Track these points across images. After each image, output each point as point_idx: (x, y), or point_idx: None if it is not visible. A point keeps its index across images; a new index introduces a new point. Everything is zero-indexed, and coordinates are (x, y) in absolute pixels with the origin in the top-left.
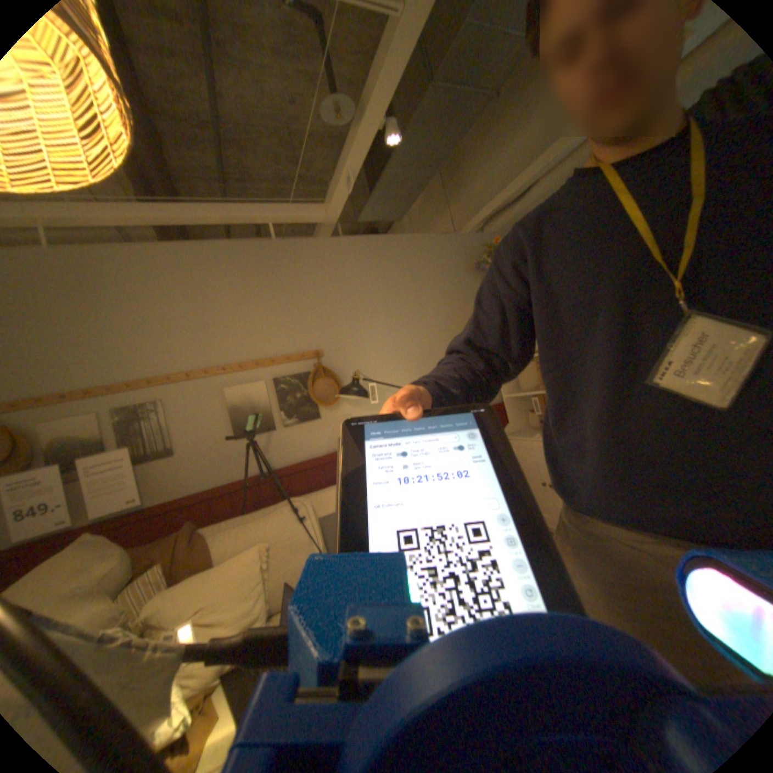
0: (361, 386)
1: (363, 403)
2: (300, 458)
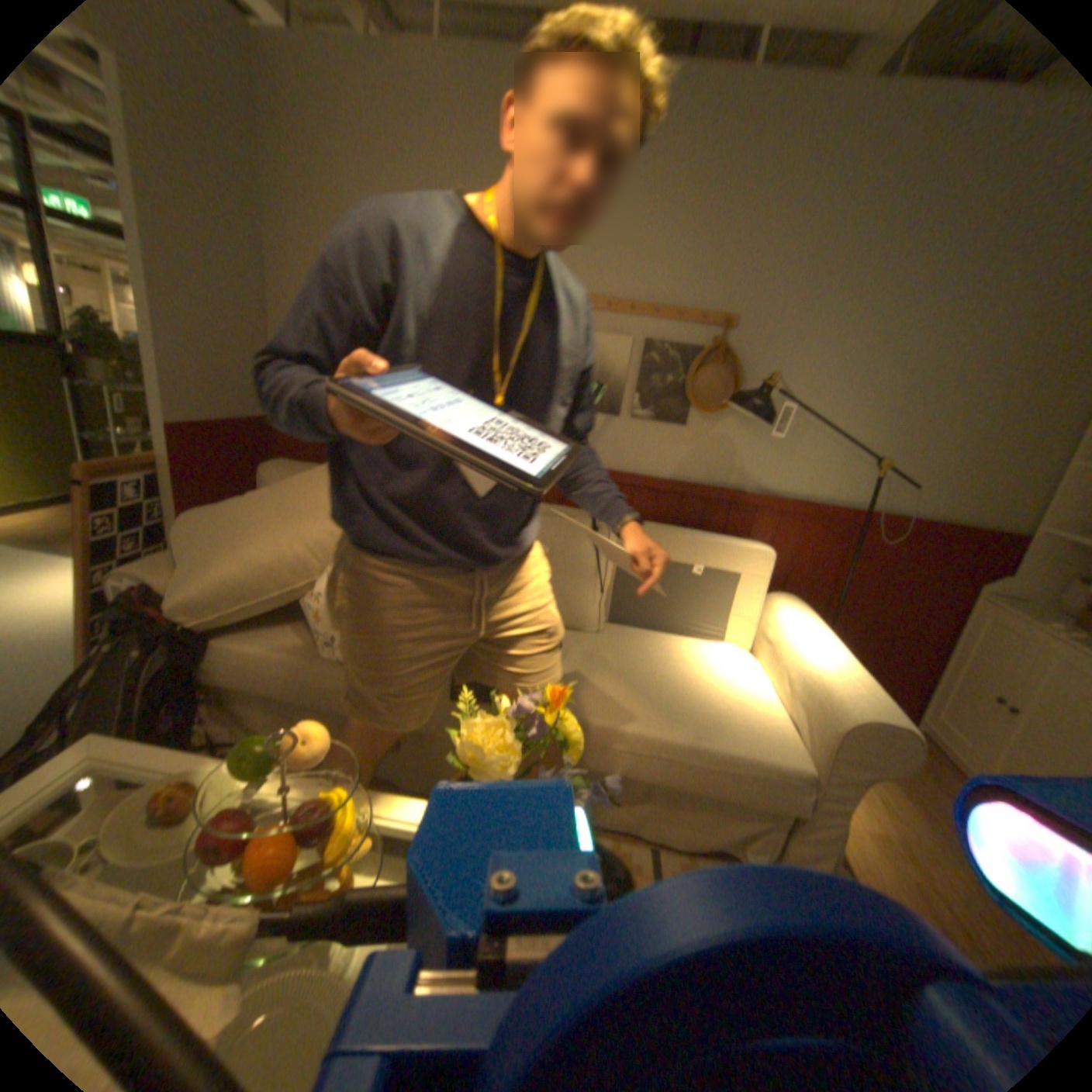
0: (773, 401)
1: (760, 430)
2: (633, 468)
